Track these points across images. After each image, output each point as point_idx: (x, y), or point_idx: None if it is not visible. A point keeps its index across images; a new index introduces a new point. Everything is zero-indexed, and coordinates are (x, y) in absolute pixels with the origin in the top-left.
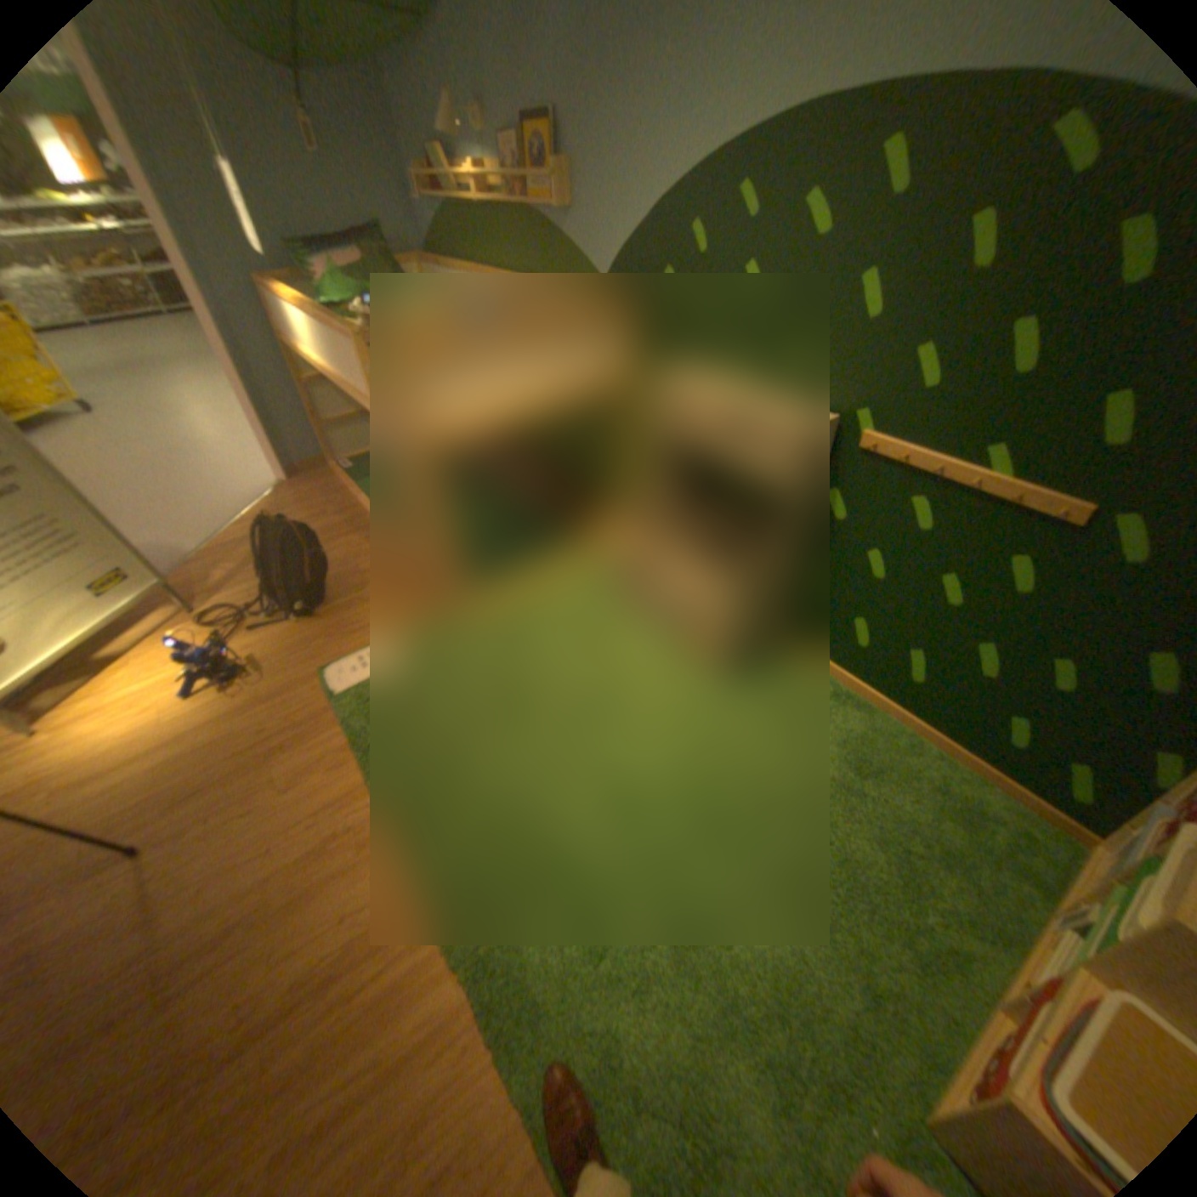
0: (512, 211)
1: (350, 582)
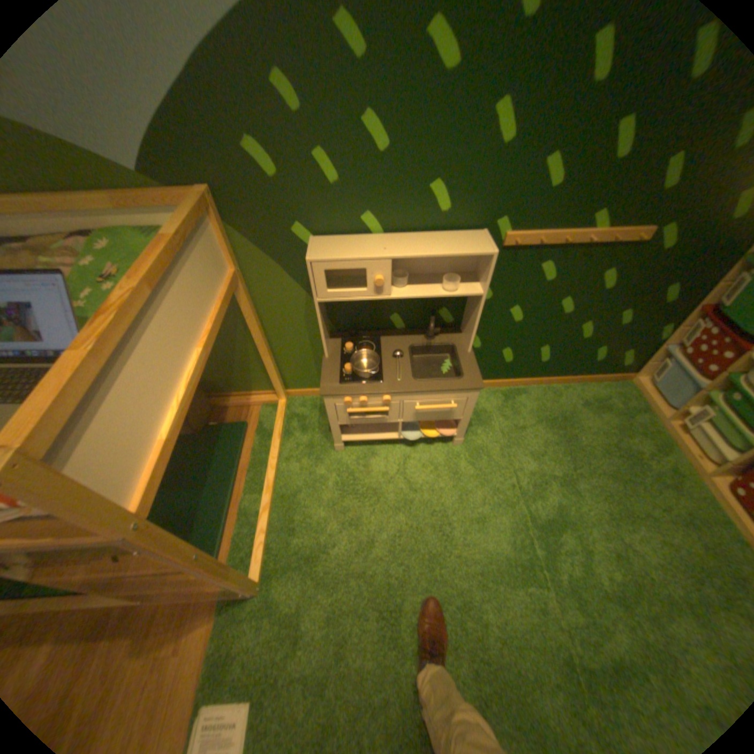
0: None
1: None
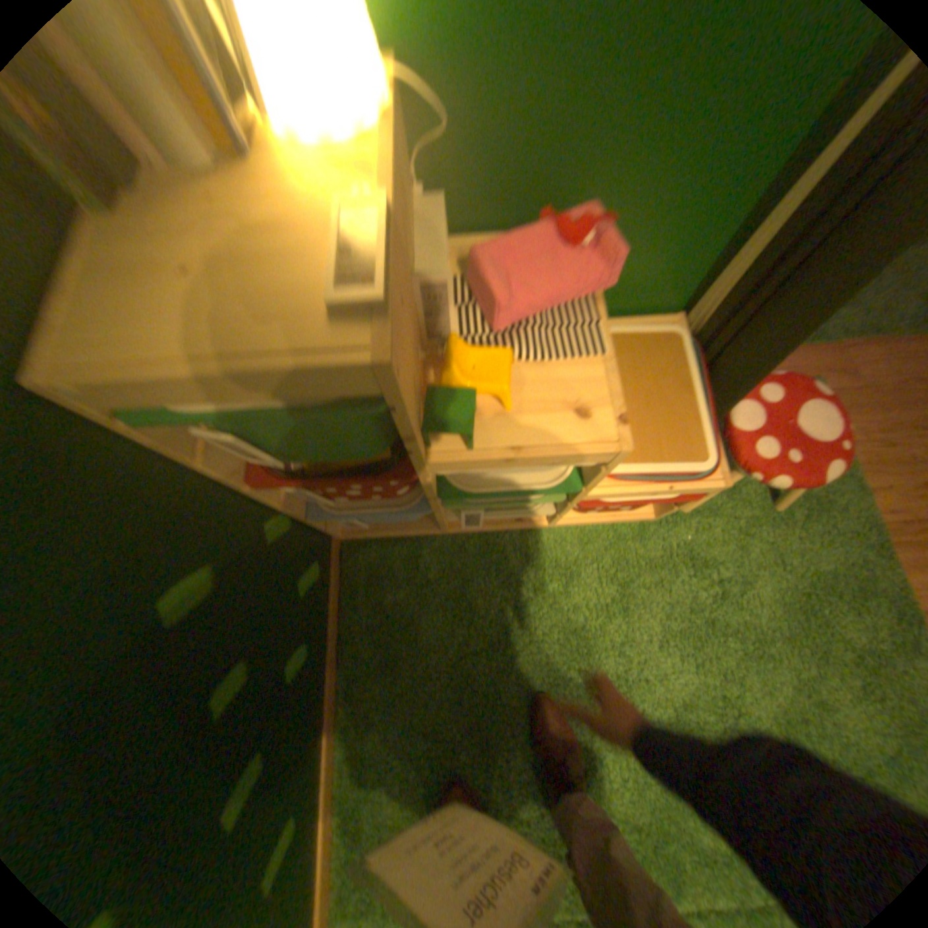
0: None
1: None
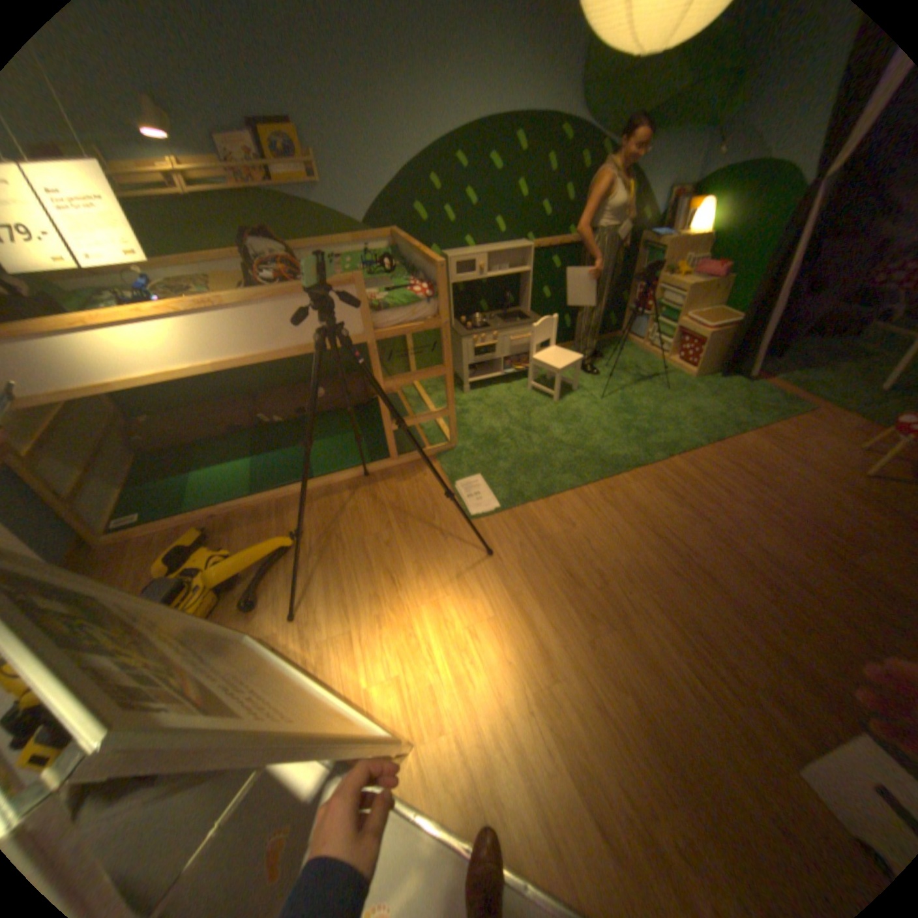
0: (231, 197)
1: (362, 513)
